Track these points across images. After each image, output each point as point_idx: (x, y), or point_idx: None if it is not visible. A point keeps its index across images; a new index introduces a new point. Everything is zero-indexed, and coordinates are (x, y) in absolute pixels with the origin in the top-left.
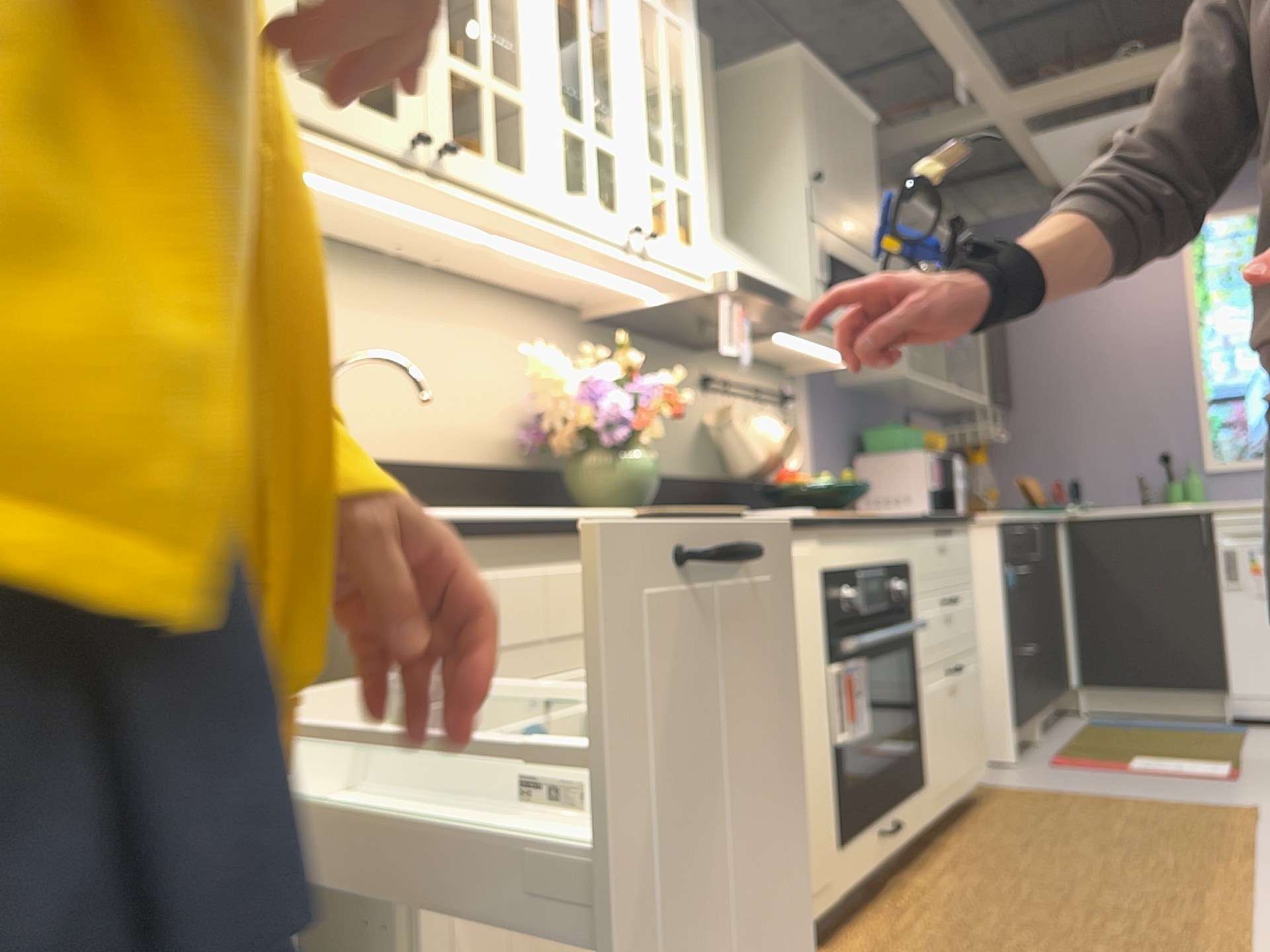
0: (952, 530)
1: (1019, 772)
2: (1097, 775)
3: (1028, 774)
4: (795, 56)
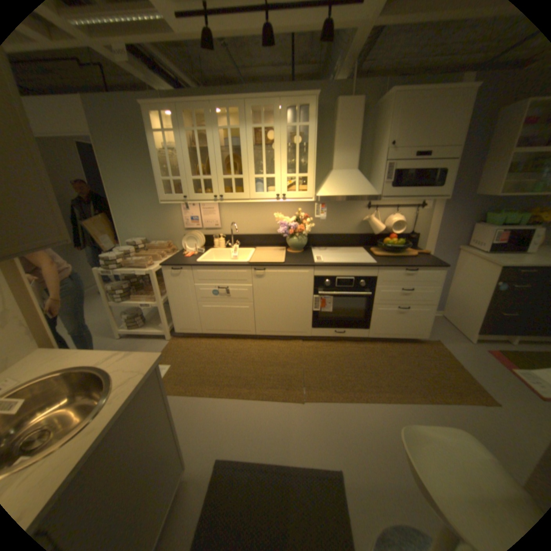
0: (422, 269)
1: (468, 346)
2: (489, 363)
3: (467, 348)
4: (394, 92)
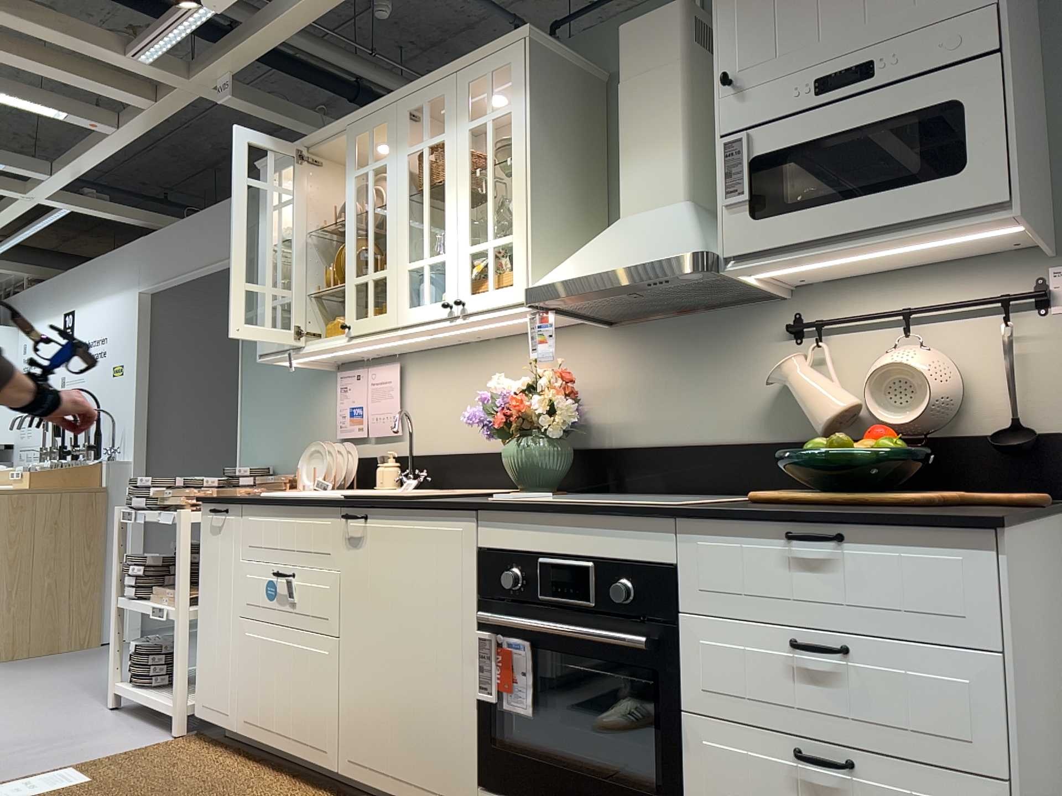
0: (865, 536)
1: None
2: None
3: None
4: None
